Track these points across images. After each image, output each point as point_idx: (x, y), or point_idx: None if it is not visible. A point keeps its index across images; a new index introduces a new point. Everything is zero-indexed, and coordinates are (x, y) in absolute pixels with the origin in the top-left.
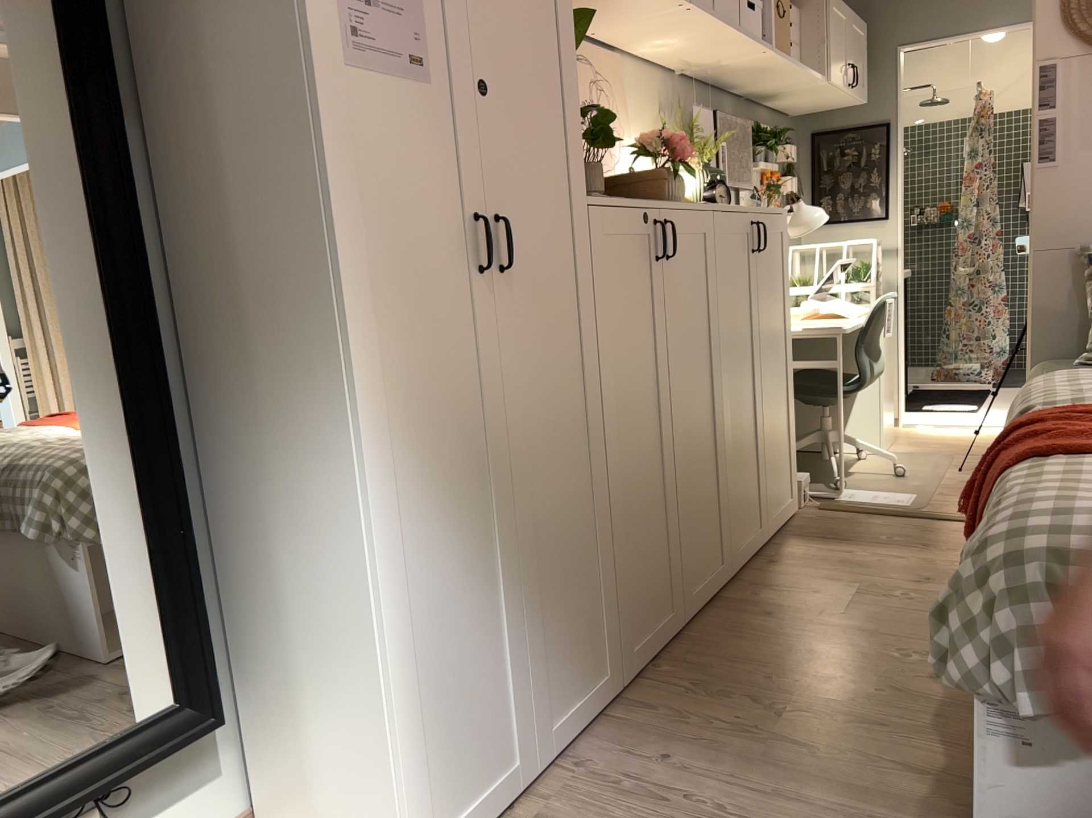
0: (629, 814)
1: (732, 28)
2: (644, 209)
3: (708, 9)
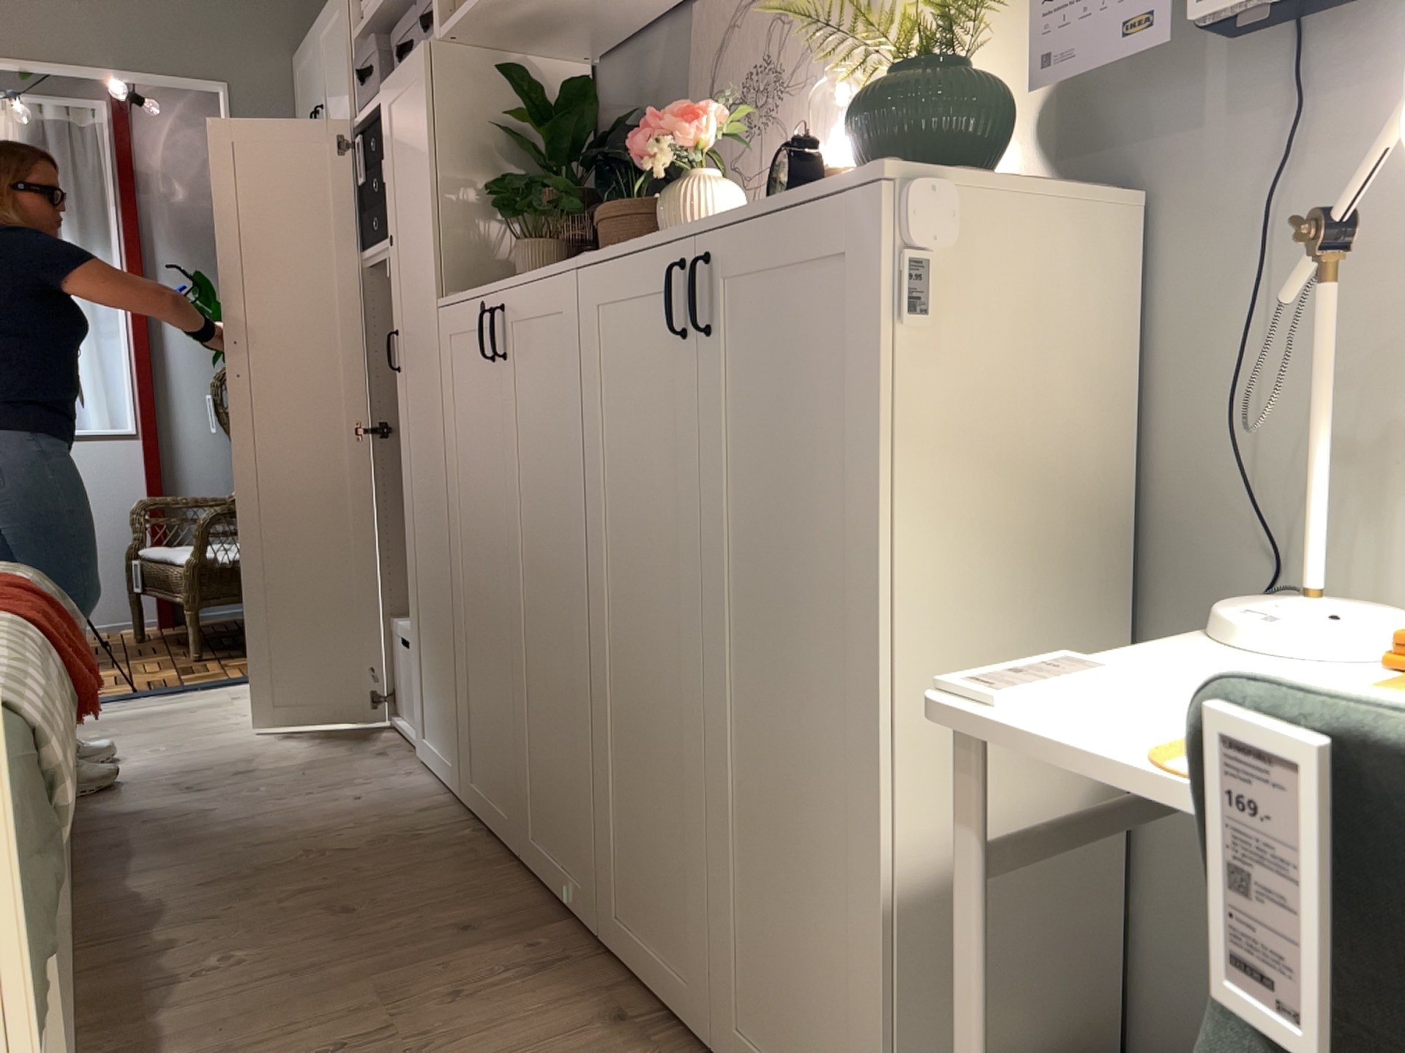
0: (338, 779)
1: None
2: (479, 300)
3: None
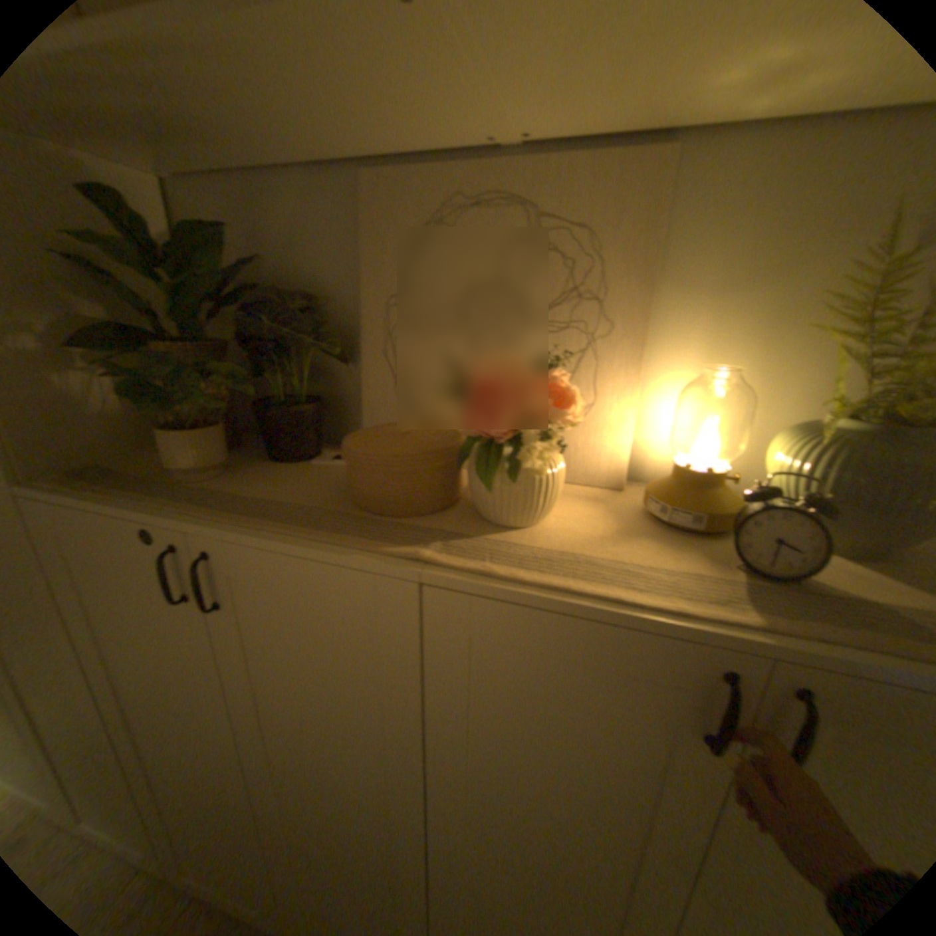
0: None
1: None
2: (136, 525)
3: None
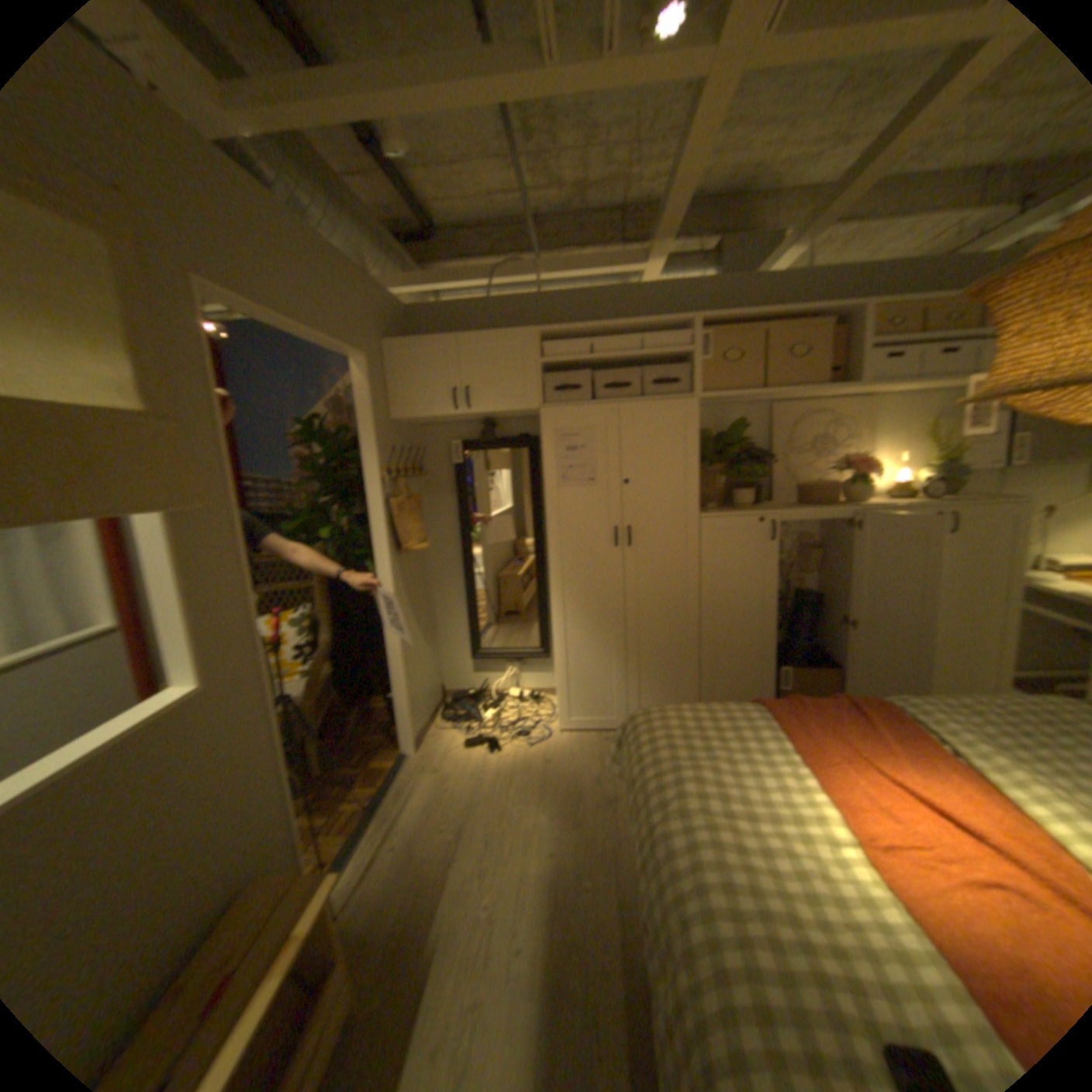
0: None
1: (941, 382)
2: (759, 518)
3: (892, 382)
